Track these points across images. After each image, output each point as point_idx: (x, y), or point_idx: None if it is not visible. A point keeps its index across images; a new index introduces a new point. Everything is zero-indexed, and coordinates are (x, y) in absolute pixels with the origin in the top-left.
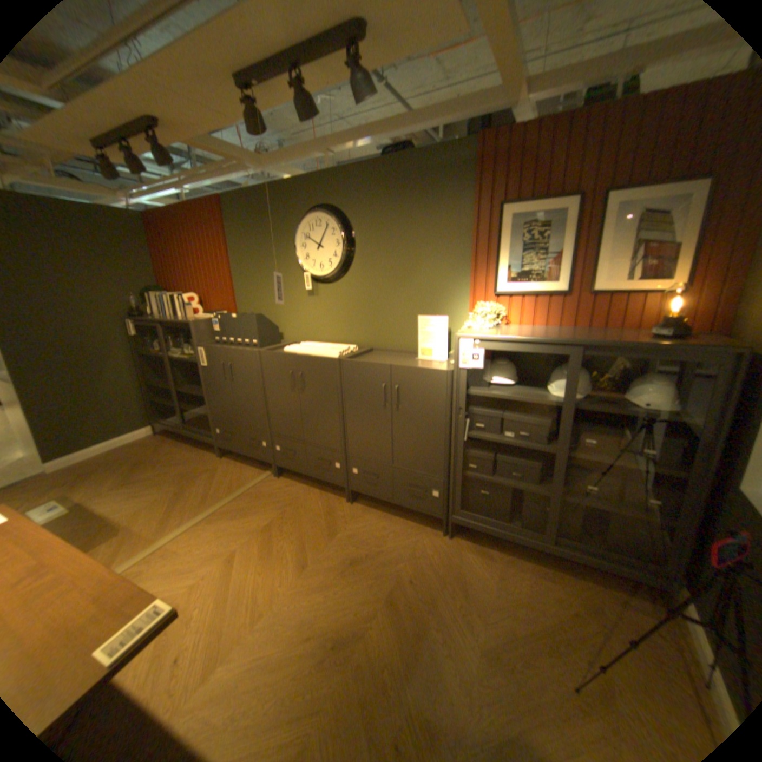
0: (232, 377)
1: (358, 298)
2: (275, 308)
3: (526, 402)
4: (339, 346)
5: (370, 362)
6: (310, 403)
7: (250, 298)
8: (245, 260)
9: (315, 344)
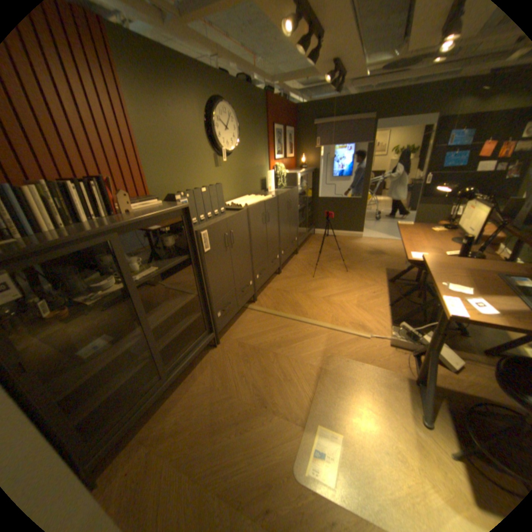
0: (232, 244)
1: (240, 166)
2: (192, 182)
3: (302, 192)
4: (250, 196)
5: (282, 193)
6: (270, 228)
7: (165, 175)
8: (155, 129)
9: (240, 200)
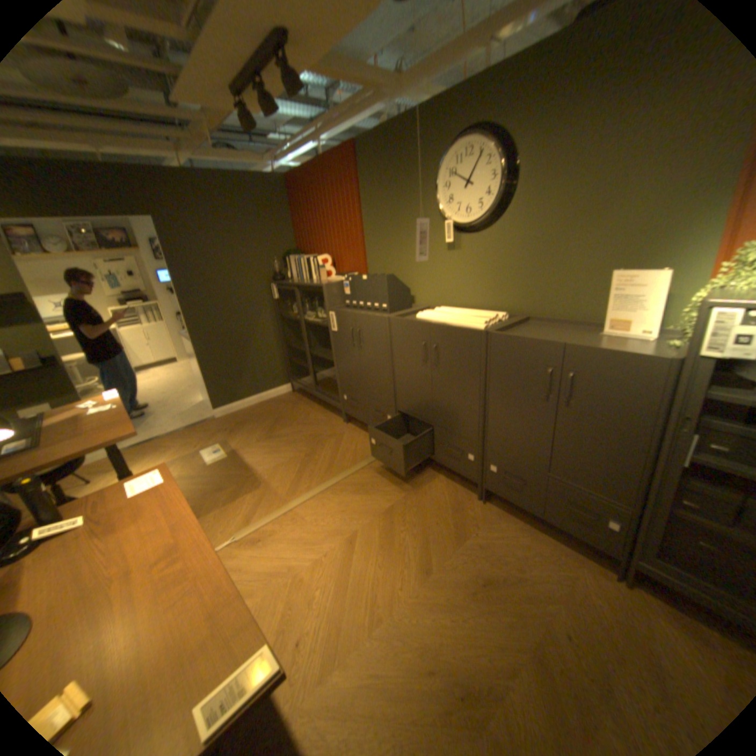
0: (360, 345)
1: (514, 250)
2: (406, 268)
3: None
4: (483, 314)
5: (531, 337)
6: (444, 381)
7: (381, 257)
8: (377, 213)
9: (452, 310)
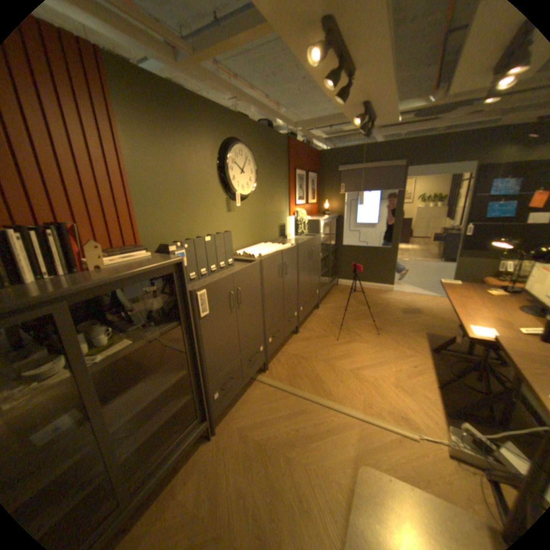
0: (240, 303)
1: (256, 211)
2: (197, 229)
3: (325, 240)
4: (266, 244)
5: (302, 241)
6: (288, 282)
7: (164, 221)
8: (155, 169)
9: (254, 248)
